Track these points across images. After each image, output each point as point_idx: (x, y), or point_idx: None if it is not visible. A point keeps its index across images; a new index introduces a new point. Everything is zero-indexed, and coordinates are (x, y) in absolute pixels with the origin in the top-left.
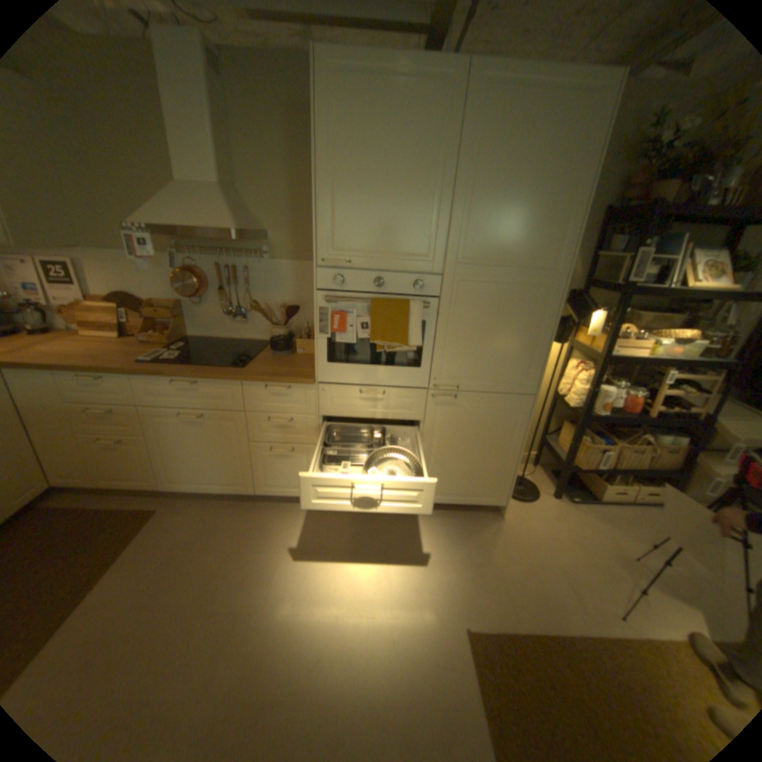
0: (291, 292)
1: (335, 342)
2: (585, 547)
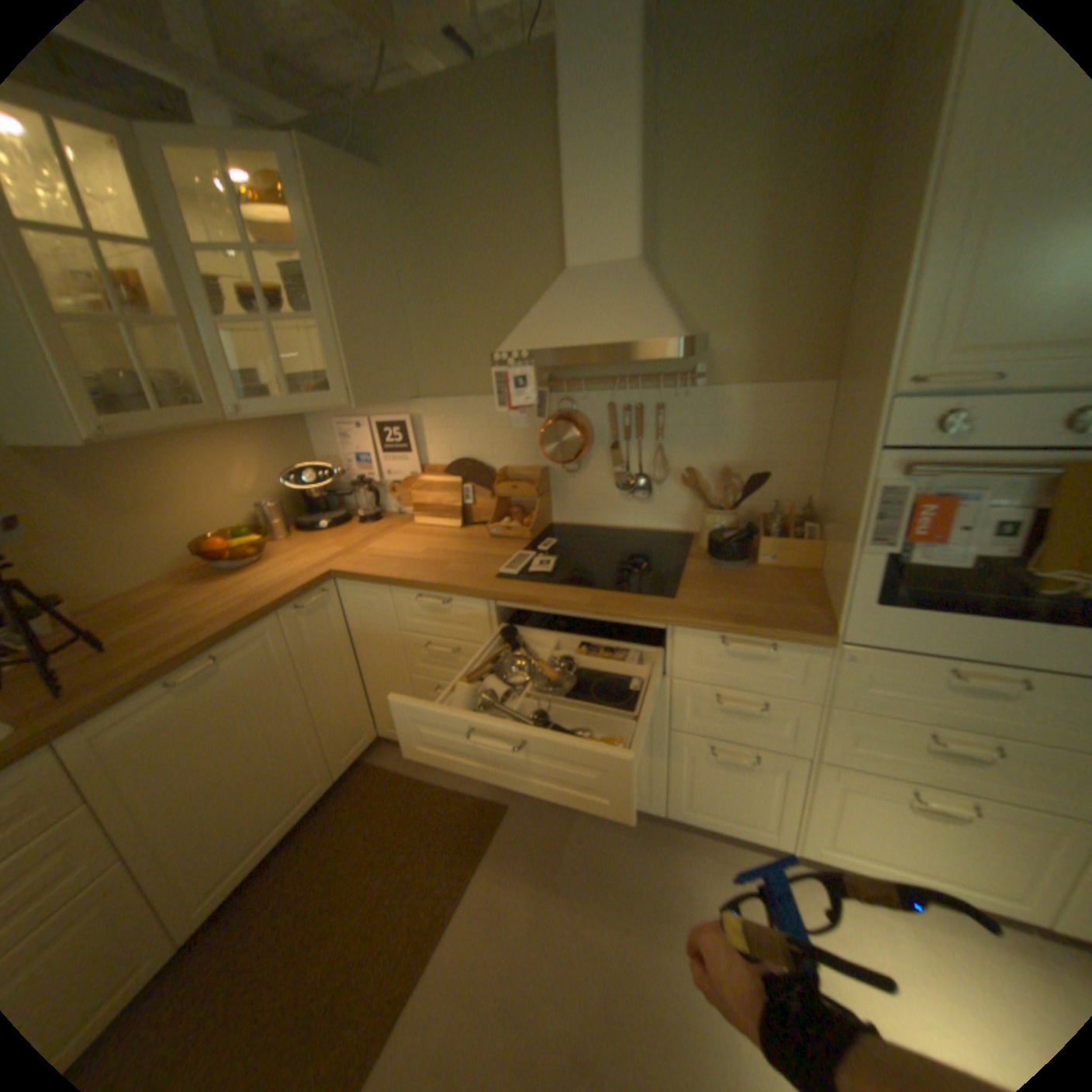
0: (743, 443)
1: (911, 562)
2: None
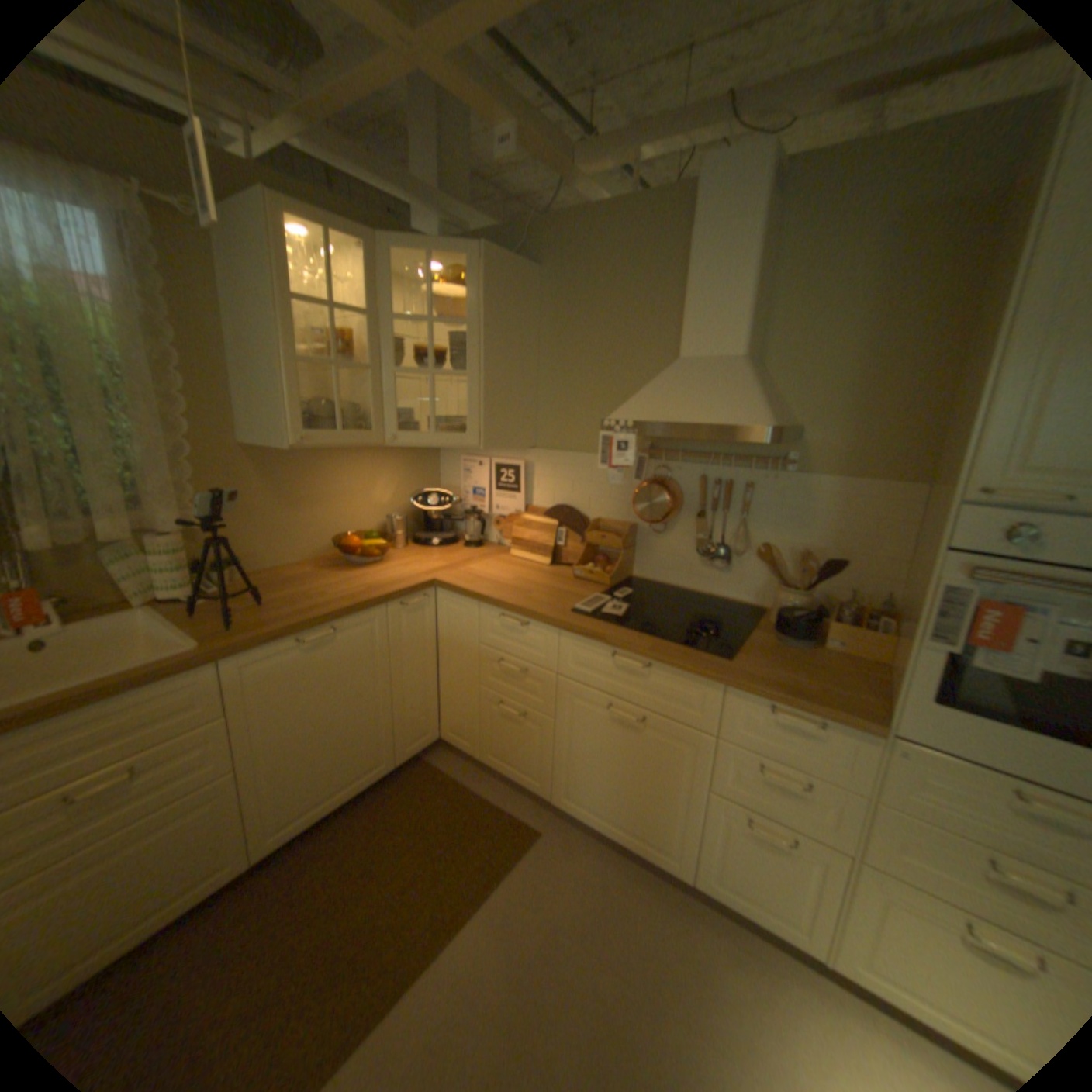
0: (826, 530)
1: (971, 665)
2: None
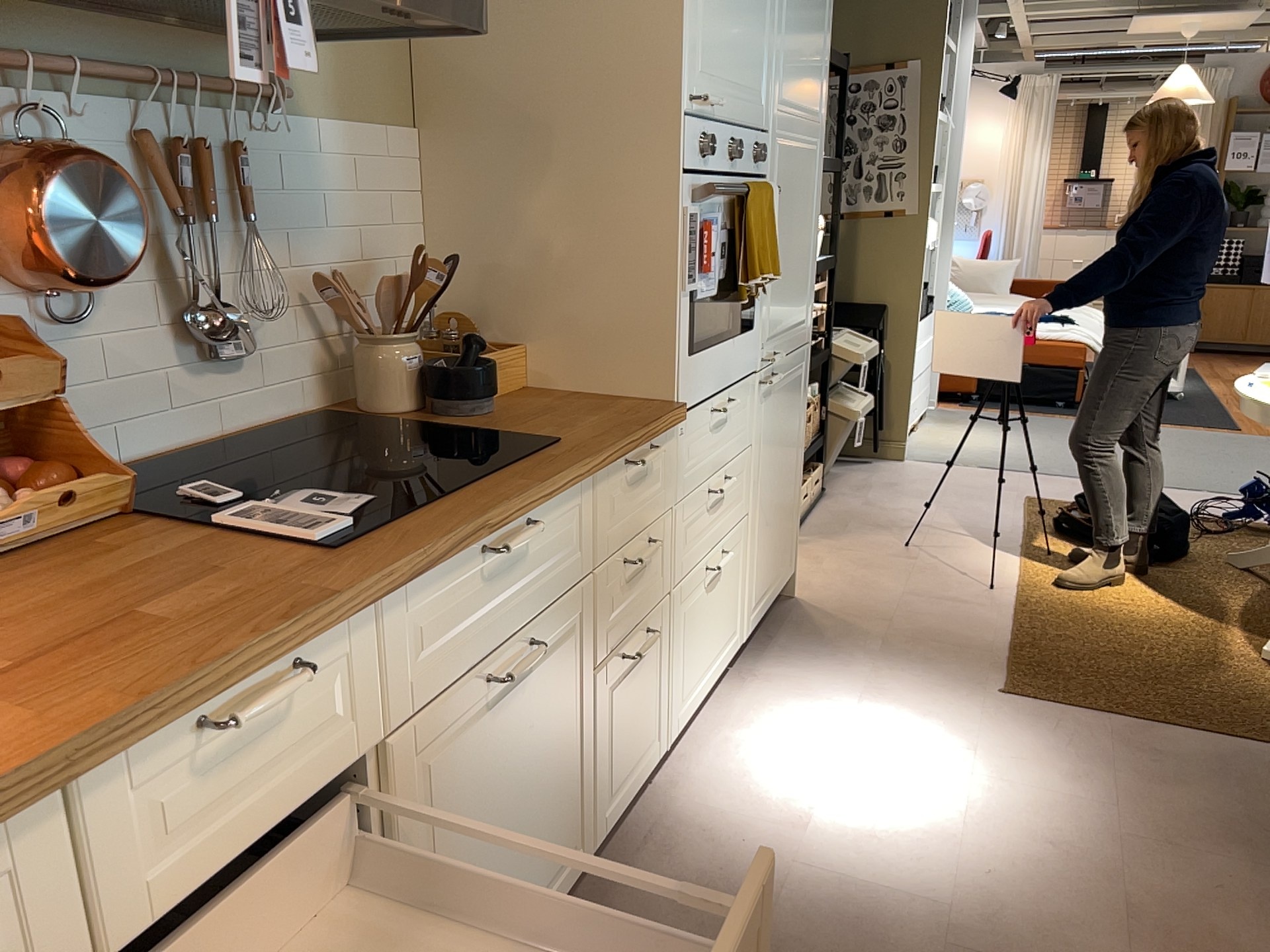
0: (348, 228)
1: (696, 300)
2: (872, 563)
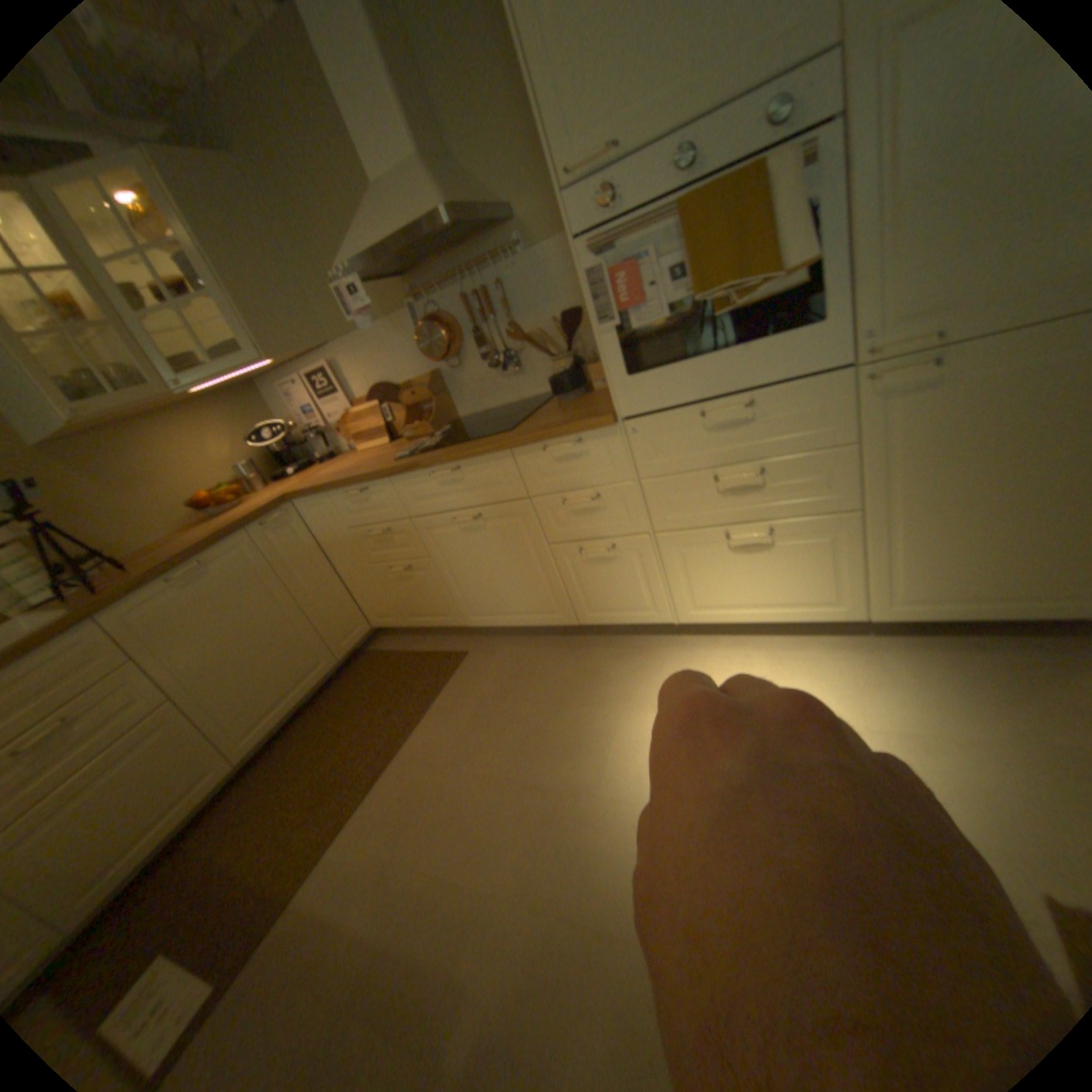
0: (570, 292)
1: (632, 328)
2: None
